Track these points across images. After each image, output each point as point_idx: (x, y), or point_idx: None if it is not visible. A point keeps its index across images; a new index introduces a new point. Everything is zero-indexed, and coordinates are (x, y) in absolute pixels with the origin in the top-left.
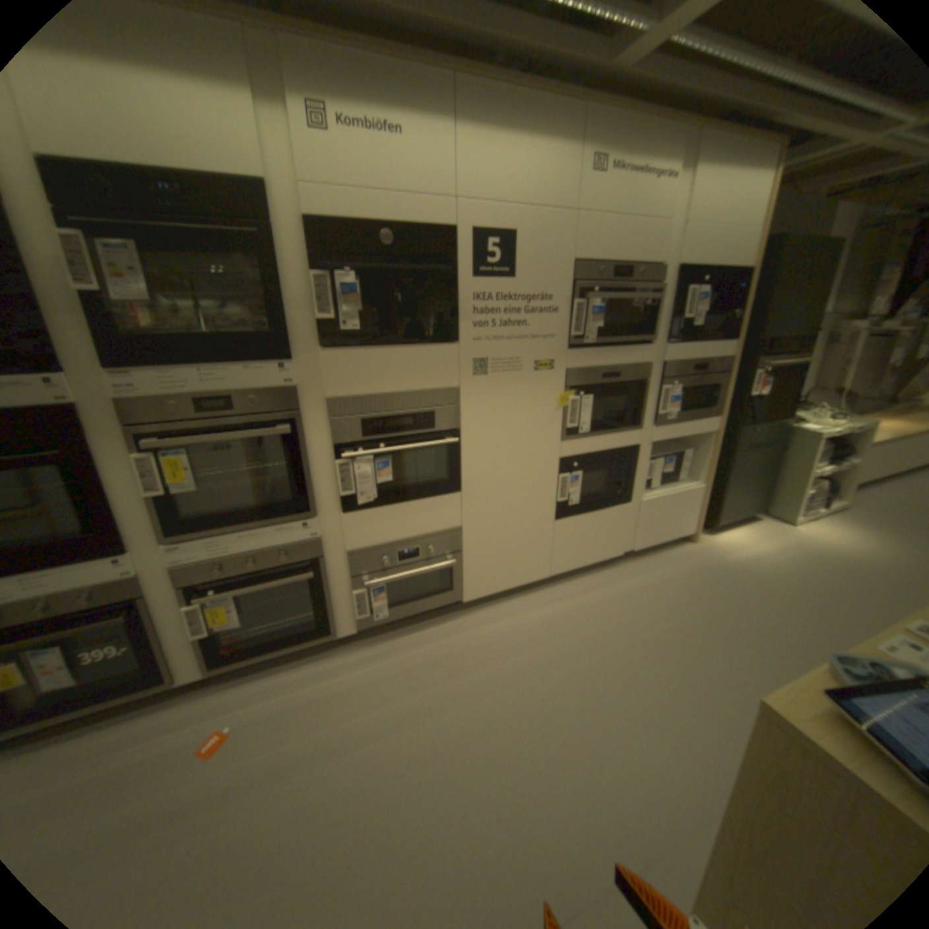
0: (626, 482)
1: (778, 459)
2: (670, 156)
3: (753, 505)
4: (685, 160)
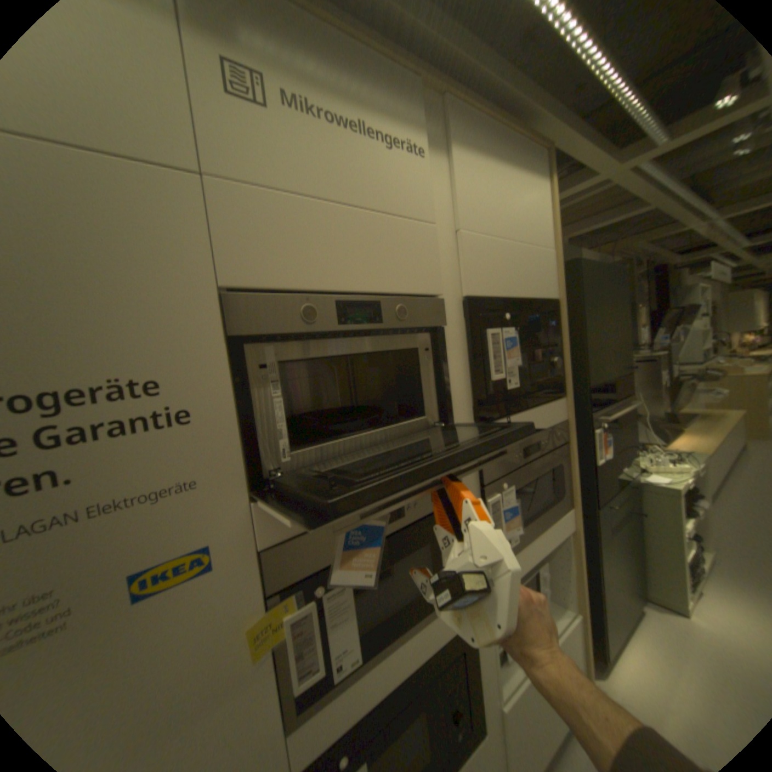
0: (469, 705)
1: (639, 530)
2: (405, 118)
3: (633, 603)
4: (432, 134)
